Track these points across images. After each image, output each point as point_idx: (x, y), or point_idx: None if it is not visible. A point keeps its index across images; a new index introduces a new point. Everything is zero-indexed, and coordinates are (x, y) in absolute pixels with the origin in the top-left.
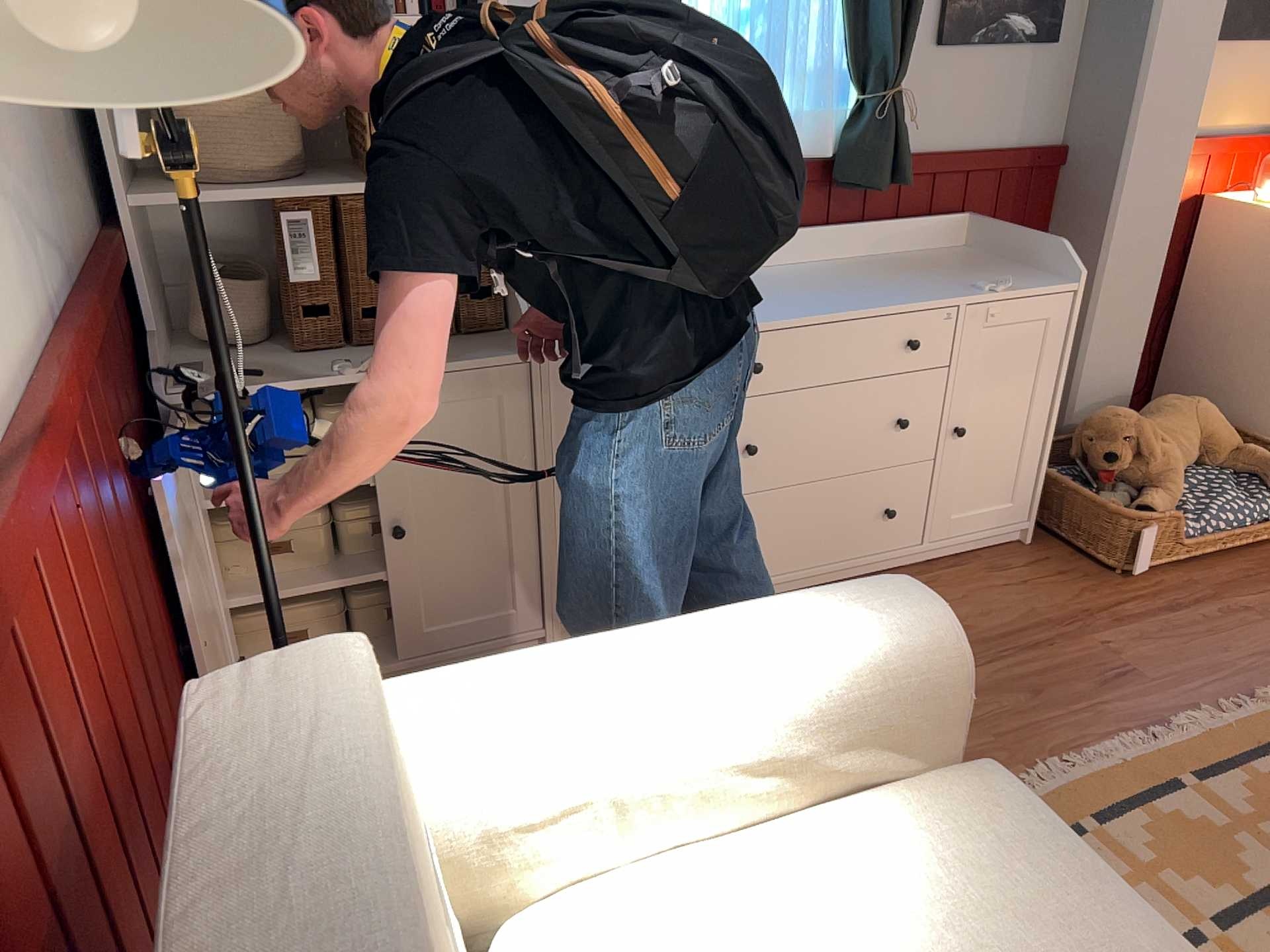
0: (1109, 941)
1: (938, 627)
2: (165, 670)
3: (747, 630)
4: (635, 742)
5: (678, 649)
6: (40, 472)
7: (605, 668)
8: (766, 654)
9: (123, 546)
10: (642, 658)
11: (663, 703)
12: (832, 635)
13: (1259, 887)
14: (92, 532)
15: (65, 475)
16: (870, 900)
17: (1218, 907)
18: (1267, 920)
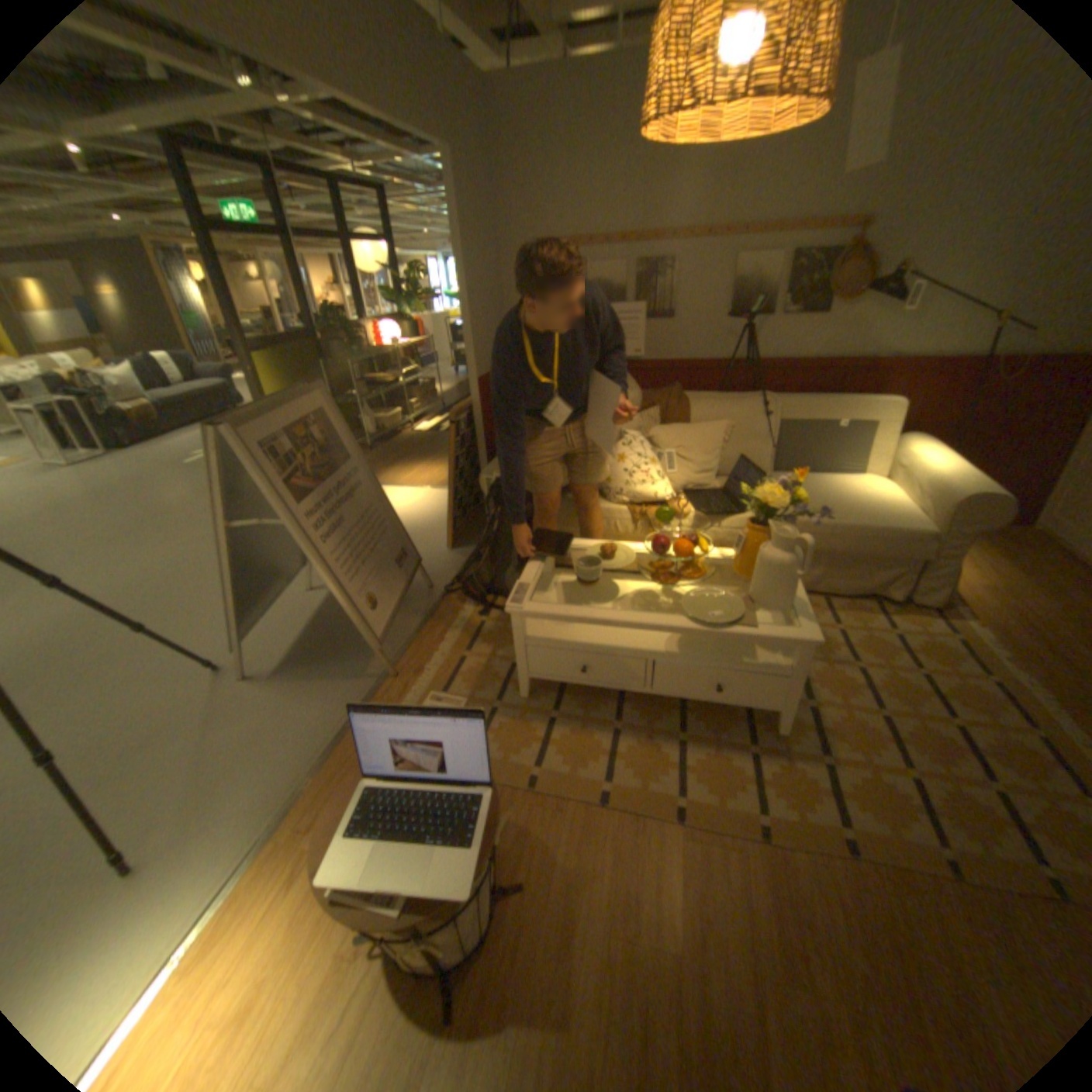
0: (865, 517)
1: (974, 493)
2: (984, 457)
3: (966, 470)
4: (922, 464)
5: (955, 463)
6: (947, 371)
7: (945, 456)
8: (954, 471)
9: (991, 416)
10: (950, 459)
11: (932, 462)
12: (965, 479)
13: (955, 705)
14: (968, 398)
15: (964, 380)
16: (884, 502)
17: (942, 686)
18: (934, 694)
